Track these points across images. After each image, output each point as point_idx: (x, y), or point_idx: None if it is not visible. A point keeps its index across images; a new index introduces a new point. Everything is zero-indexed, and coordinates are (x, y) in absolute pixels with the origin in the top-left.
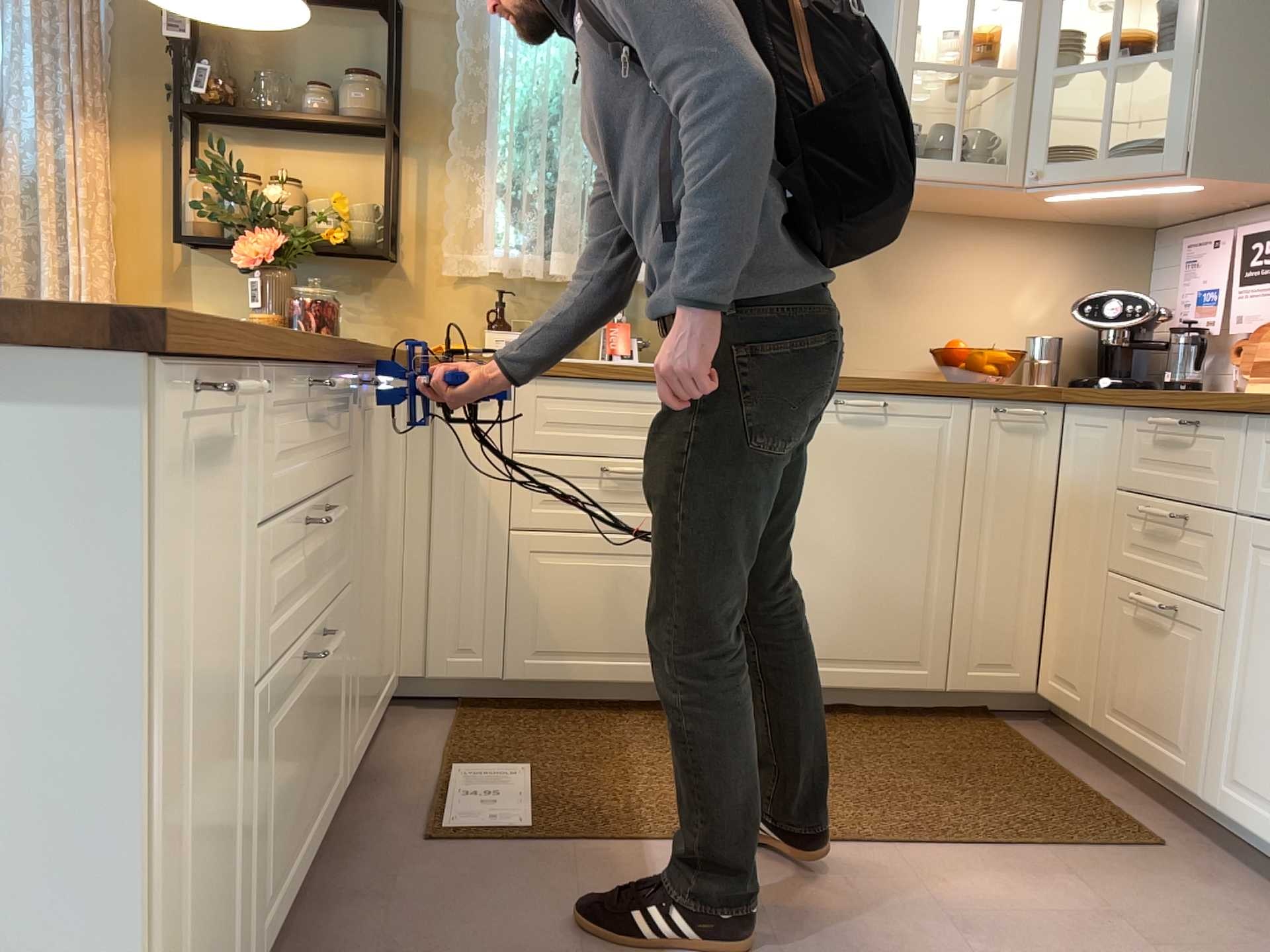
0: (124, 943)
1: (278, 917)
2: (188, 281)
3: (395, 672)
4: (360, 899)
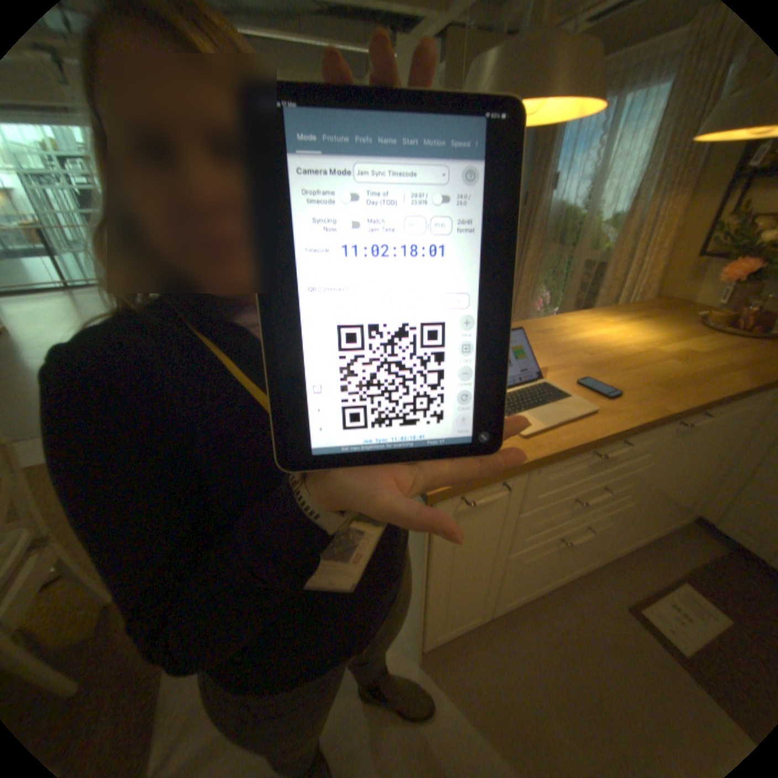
0: (425, 612)
1: (532, 601)
2: (703, 270)
3: (699, 516)
4: (581, 611)
